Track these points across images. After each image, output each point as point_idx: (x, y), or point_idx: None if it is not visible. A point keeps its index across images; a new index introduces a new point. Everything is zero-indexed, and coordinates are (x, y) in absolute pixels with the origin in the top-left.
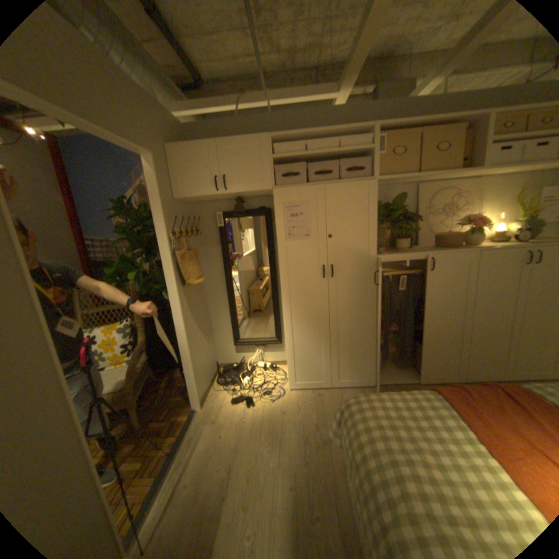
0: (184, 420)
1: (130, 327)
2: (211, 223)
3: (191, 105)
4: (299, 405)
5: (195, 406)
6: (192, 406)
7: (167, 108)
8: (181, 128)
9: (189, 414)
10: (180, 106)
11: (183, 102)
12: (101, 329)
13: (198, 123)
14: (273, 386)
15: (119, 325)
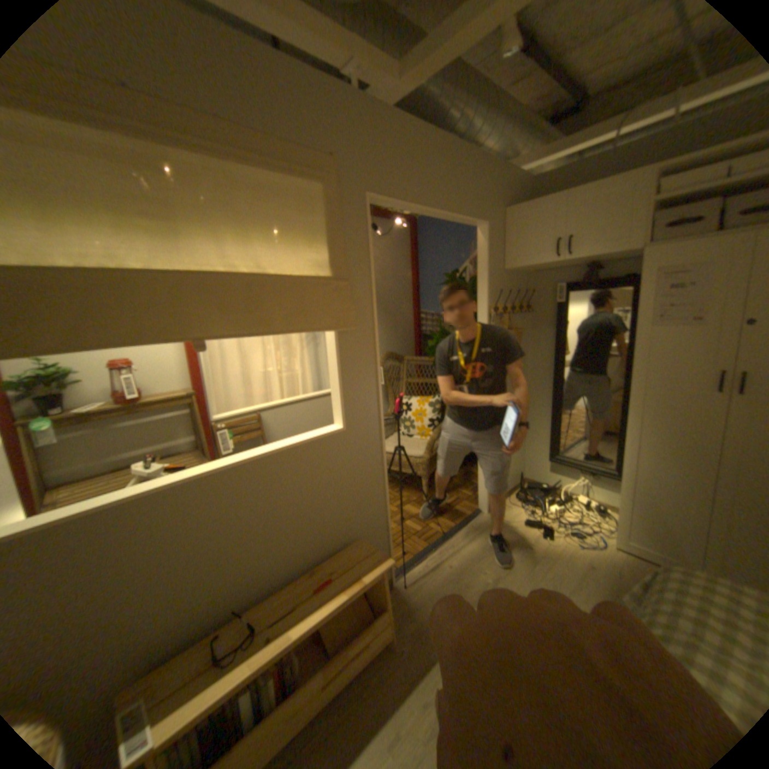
0: (468, 513)
1: (440, 403)
2: (553, 296)
3: (552, 146)
4: (625, 572)
5: (483, 506)
6: (480, 504)
7: (522, 159)
8: (533, 180)
9: (475, 511)
10: (537, 152)
11: (542, 146)
12: (416, 398)
13: (557, 168)
14: (593, 534)
15: (431, 398)
